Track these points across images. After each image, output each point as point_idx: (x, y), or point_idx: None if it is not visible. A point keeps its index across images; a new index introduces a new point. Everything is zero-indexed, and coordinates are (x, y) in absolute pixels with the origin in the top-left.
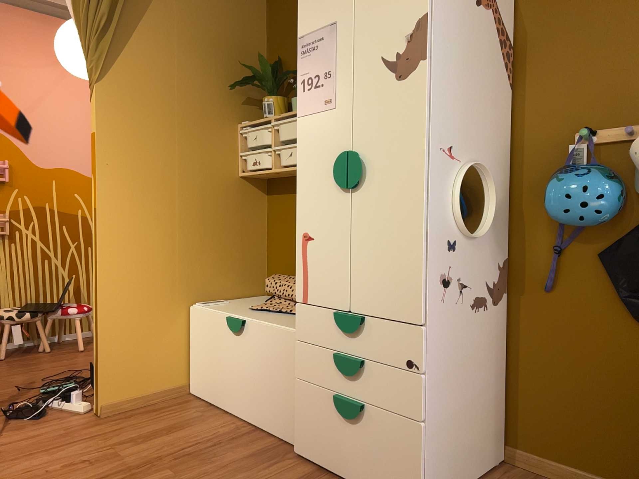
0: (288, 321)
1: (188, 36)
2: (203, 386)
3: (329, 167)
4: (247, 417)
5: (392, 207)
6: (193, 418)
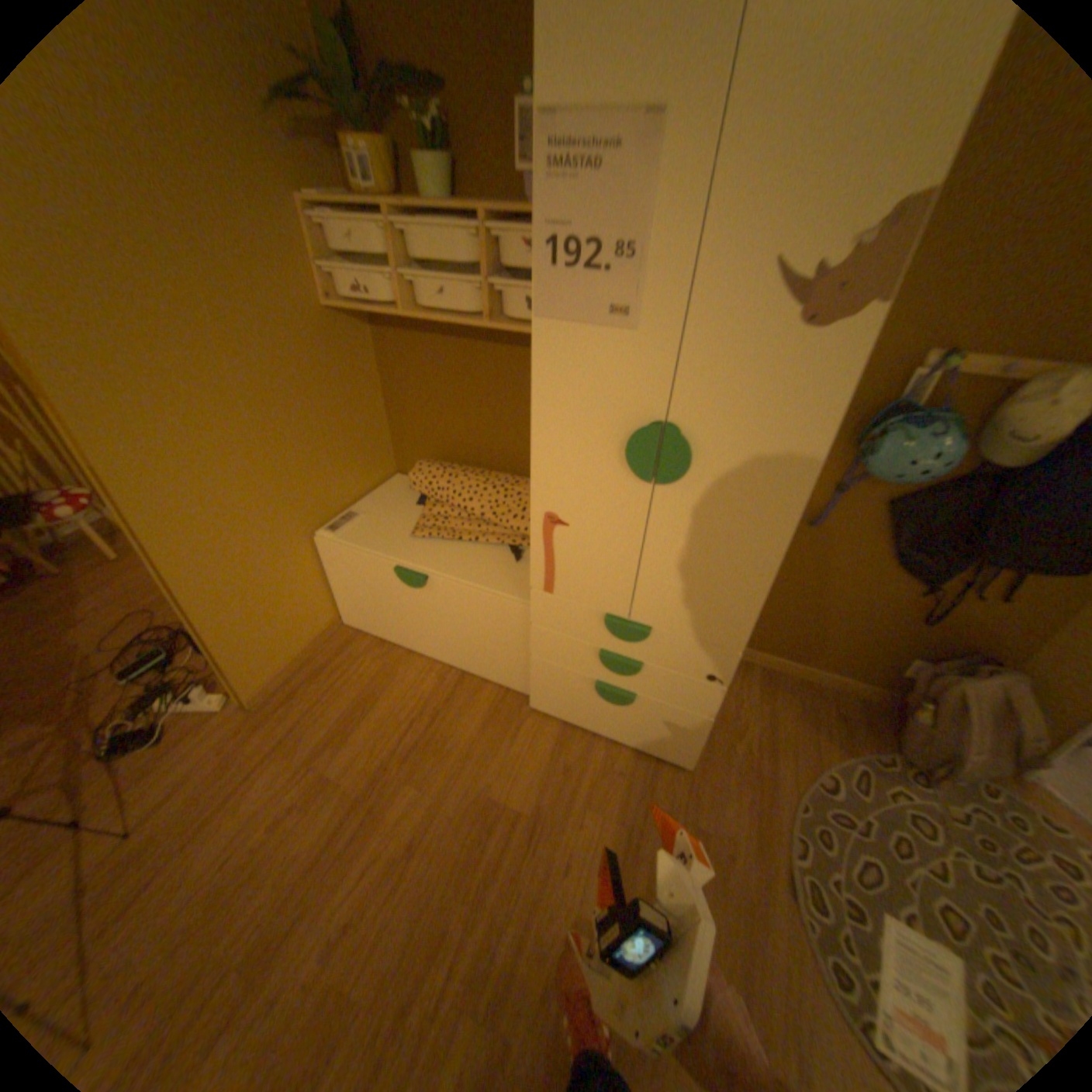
0: (491, 571)
1: None
2: (366, 623)
3: (608, 436)
4: (447, 661)
5: (728, 526)
6: (377, 673)
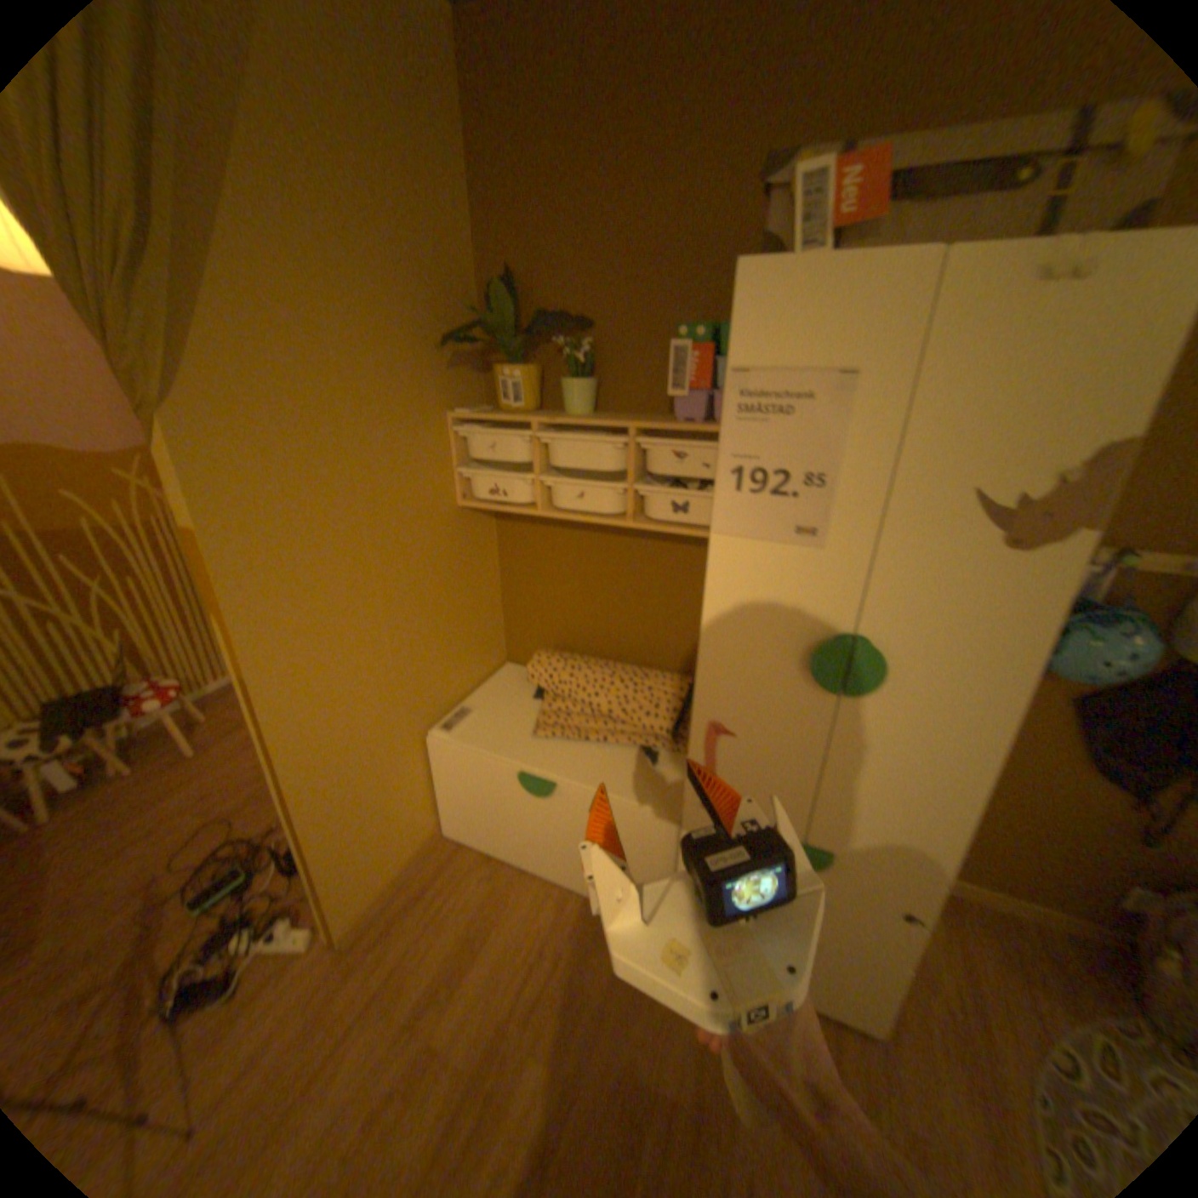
0: (625, 776)
1: (330, 228)
2: (471, 834)
3: (788, 644)
4: (566, 883)
5: (929, 741)
6: (484, 899)
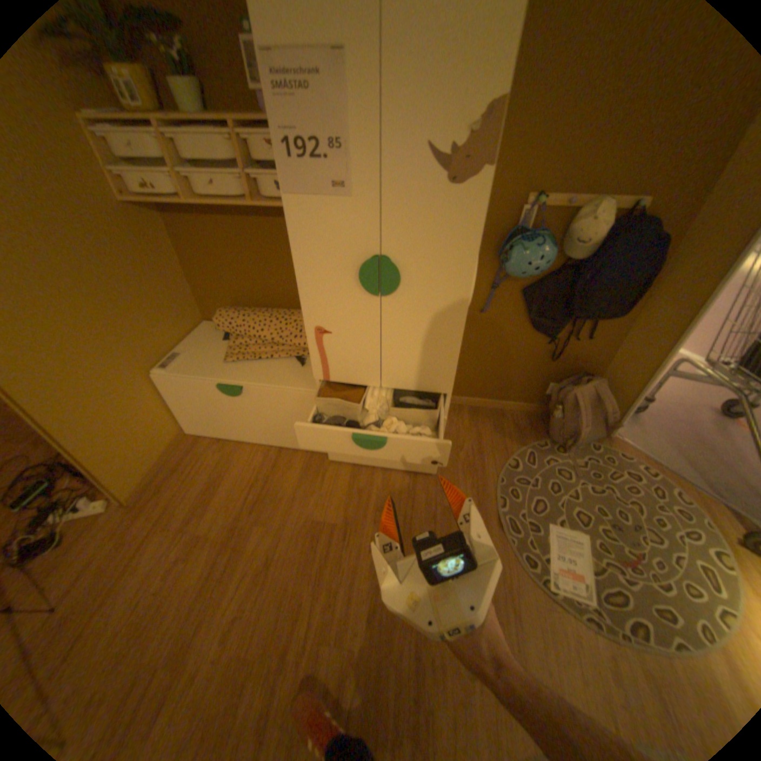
0: (285, 375)
1: None
2: (202, 429)
3: (346, 269)
4: (267, 443)
5: (429, 316)
6: (218, 462)
